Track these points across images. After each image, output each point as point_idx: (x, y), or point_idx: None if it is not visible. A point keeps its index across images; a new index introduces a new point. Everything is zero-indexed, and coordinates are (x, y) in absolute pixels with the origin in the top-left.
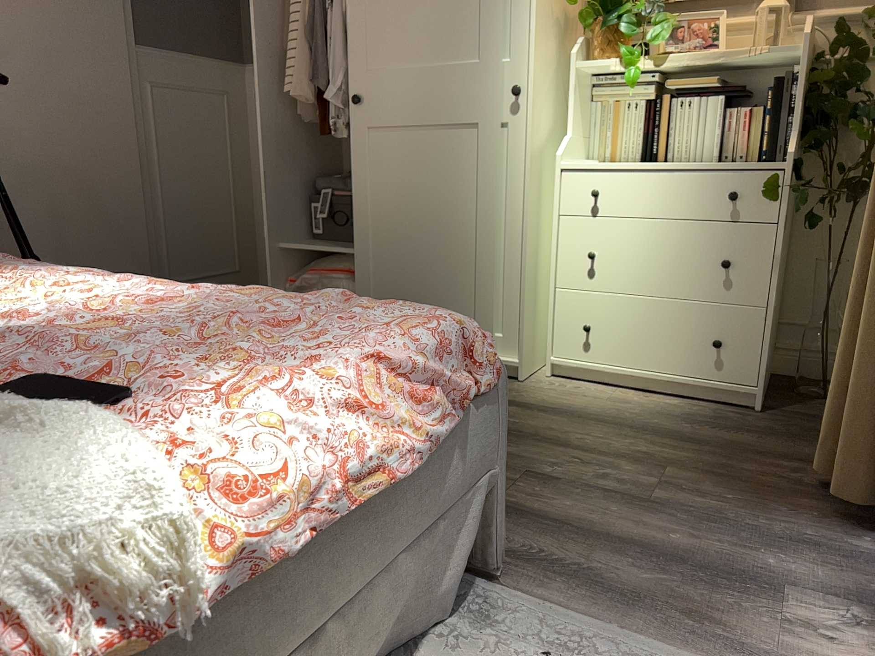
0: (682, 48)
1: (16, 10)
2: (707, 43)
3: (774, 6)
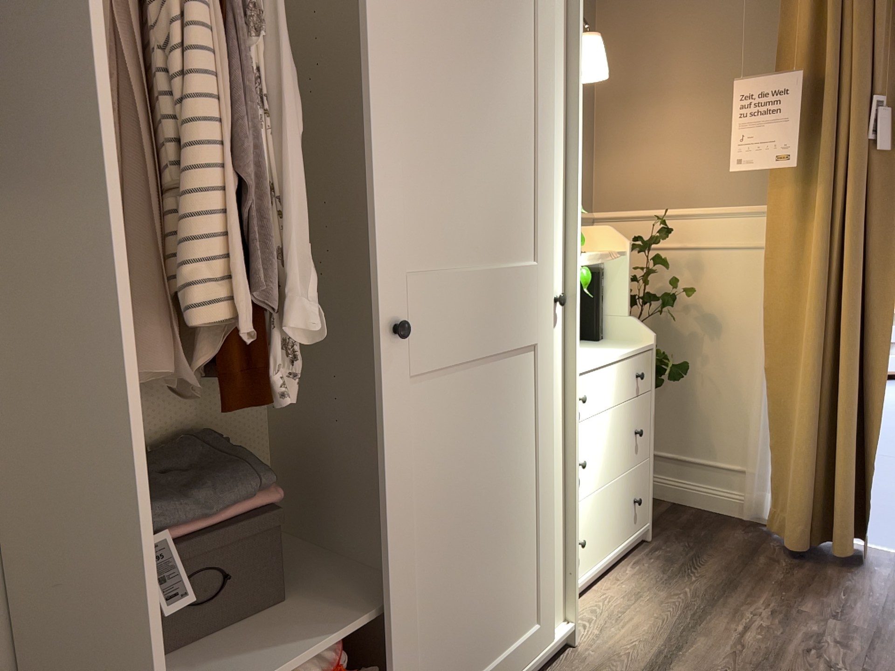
0: None
1: None
2: None
3: None
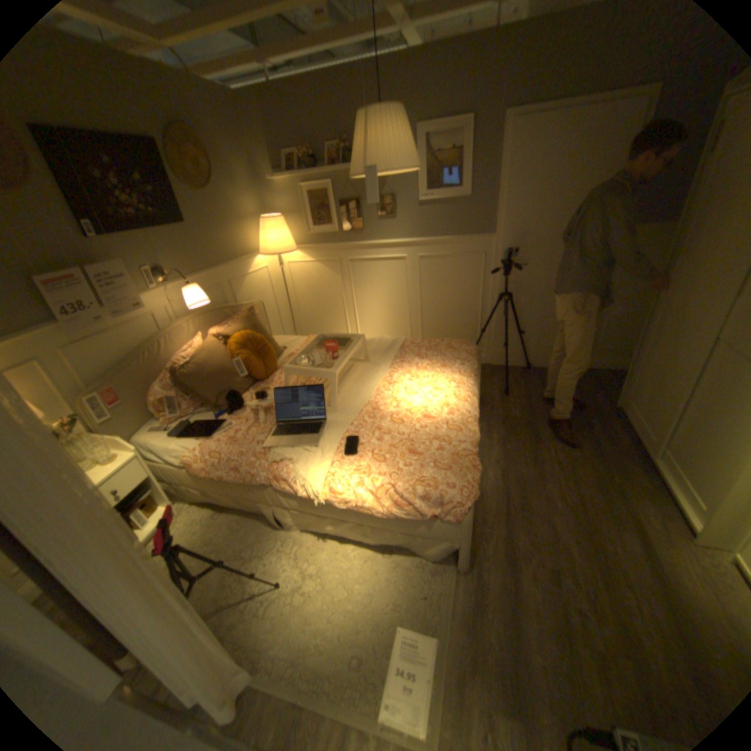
0: None
1: (552, 223)
2: None
3: None
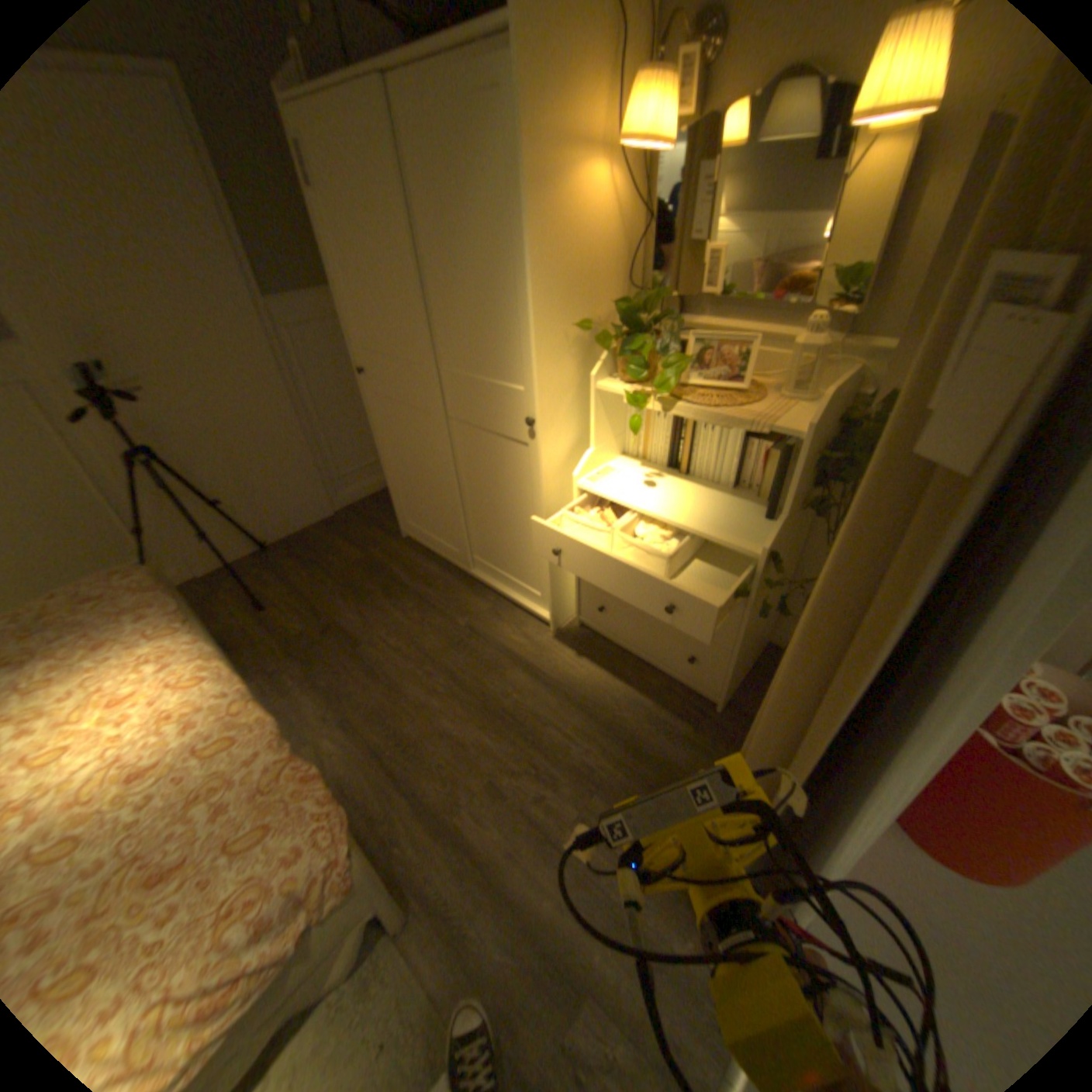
0: (706, 375)
1: (141, 306)
2: (734, 373)
3: (811, 344)
